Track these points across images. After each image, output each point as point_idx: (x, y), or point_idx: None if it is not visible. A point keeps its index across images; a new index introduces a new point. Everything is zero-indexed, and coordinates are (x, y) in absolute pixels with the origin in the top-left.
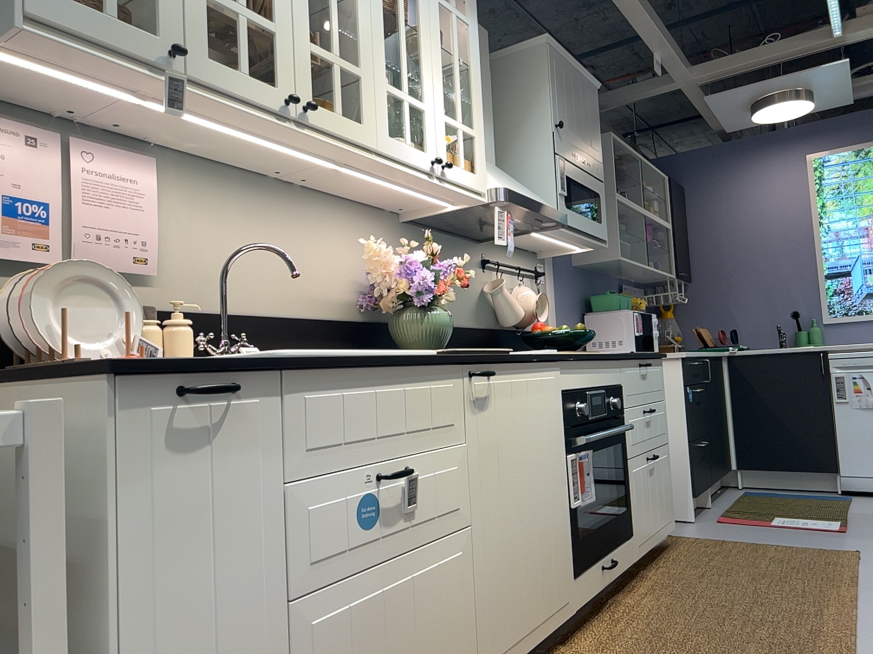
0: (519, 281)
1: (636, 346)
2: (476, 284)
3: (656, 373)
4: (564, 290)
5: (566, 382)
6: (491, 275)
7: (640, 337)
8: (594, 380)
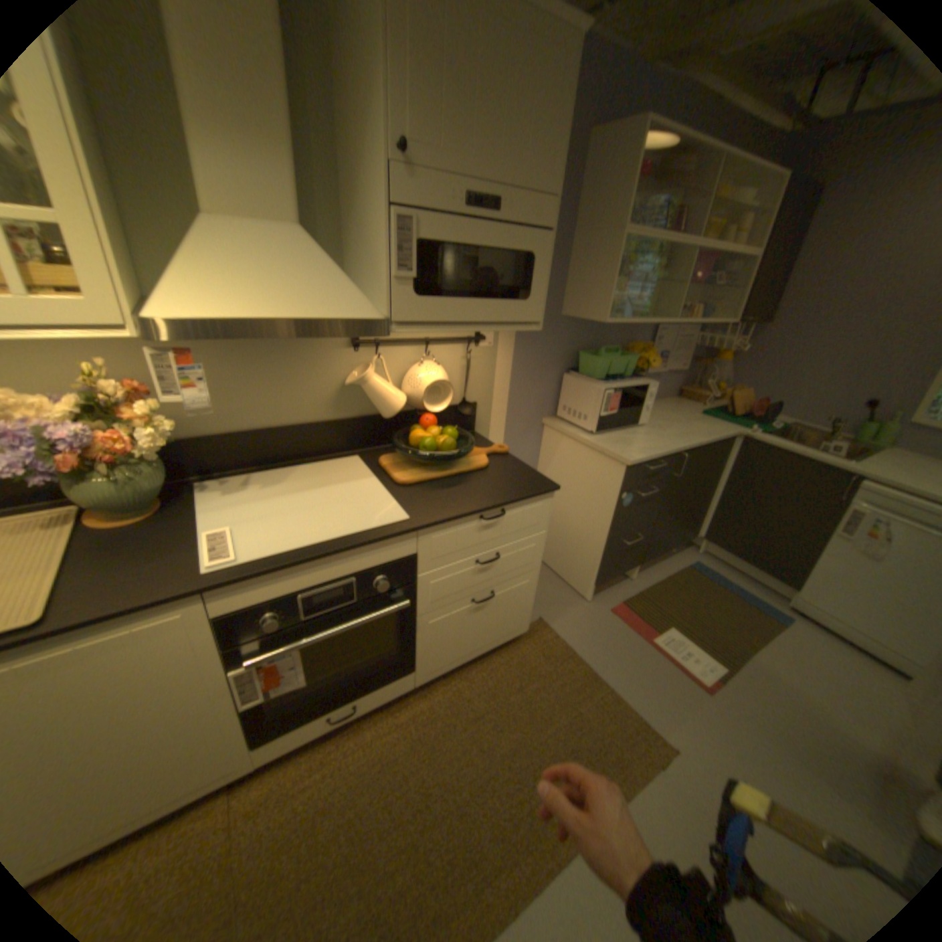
0: (431, 352)
1: (599, 426)
2: (333, 370)
3: (524, 513)
4: (530, 348)
5: (223, 606)
6: (368, 355)
7: (606, 417)
8: (319, 576)
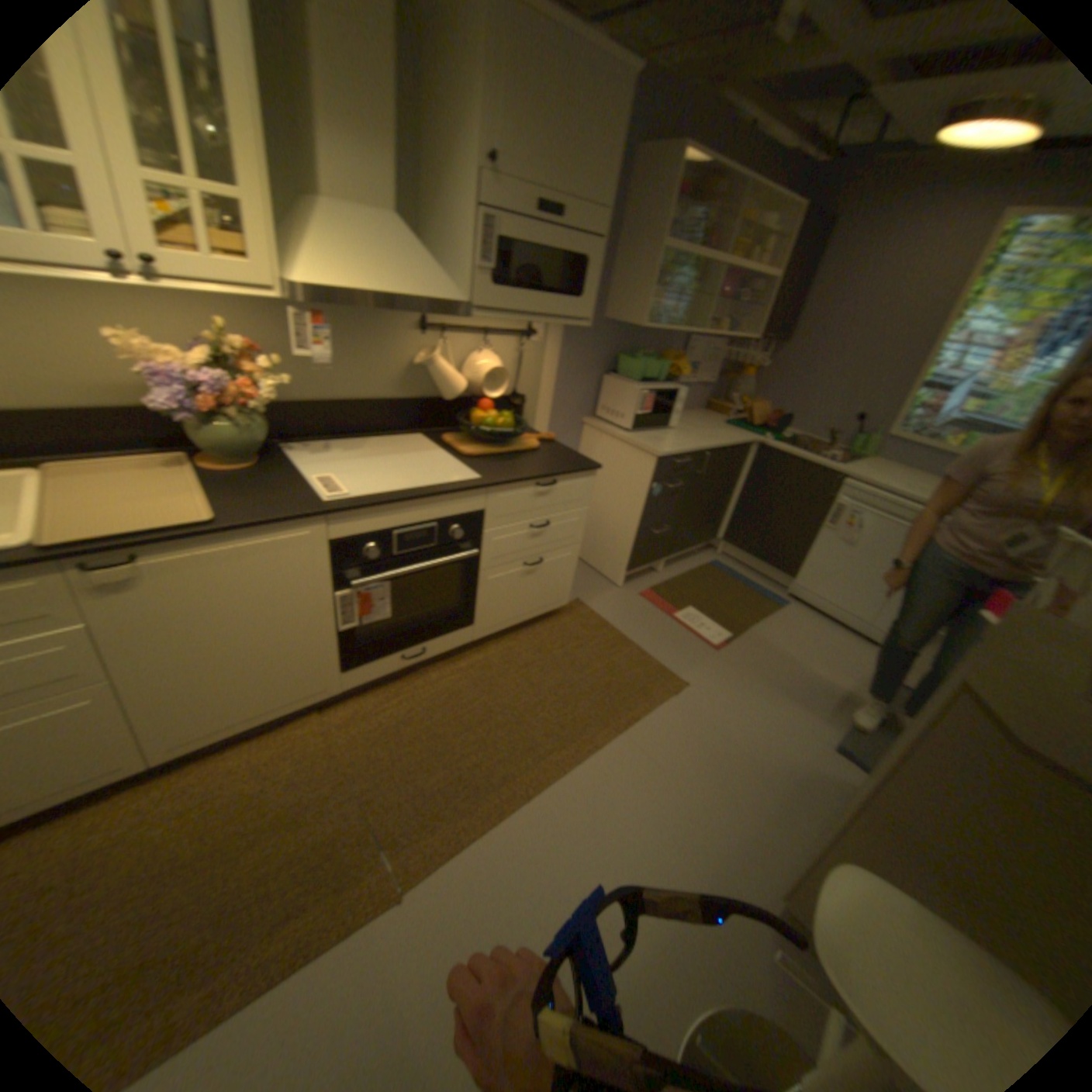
0: (490, 342)
1: (635, 425)
2: (405, 350)
3: (573, 487)
4: (577, 347)
5: (342, 531)
6: (435, 339)
7: (642, 416)
8: (413, 517)
